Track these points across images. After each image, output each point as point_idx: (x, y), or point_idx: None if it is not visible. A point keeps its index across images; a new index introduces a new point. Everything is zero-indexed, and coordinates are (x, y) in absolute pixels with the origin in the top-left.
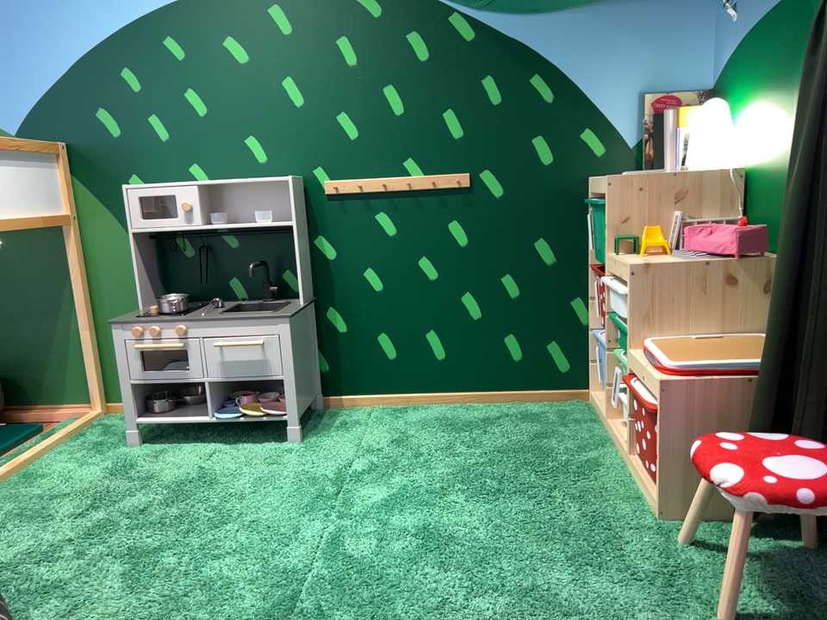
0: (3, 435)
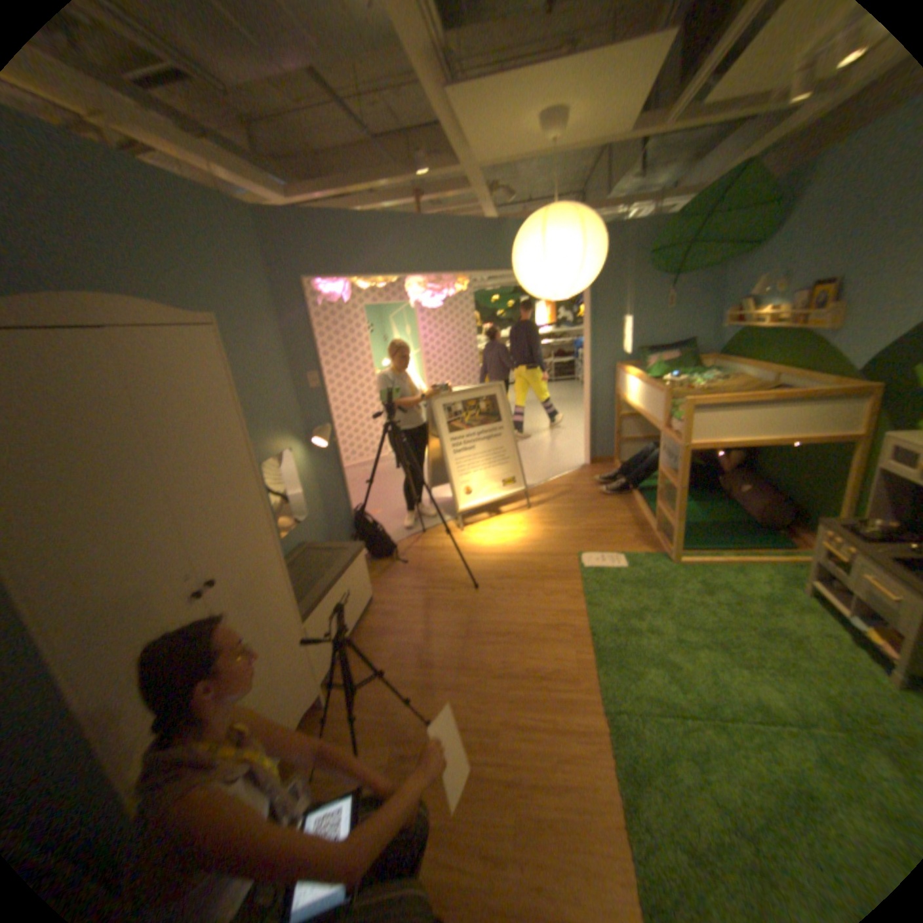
0: (772, 541)
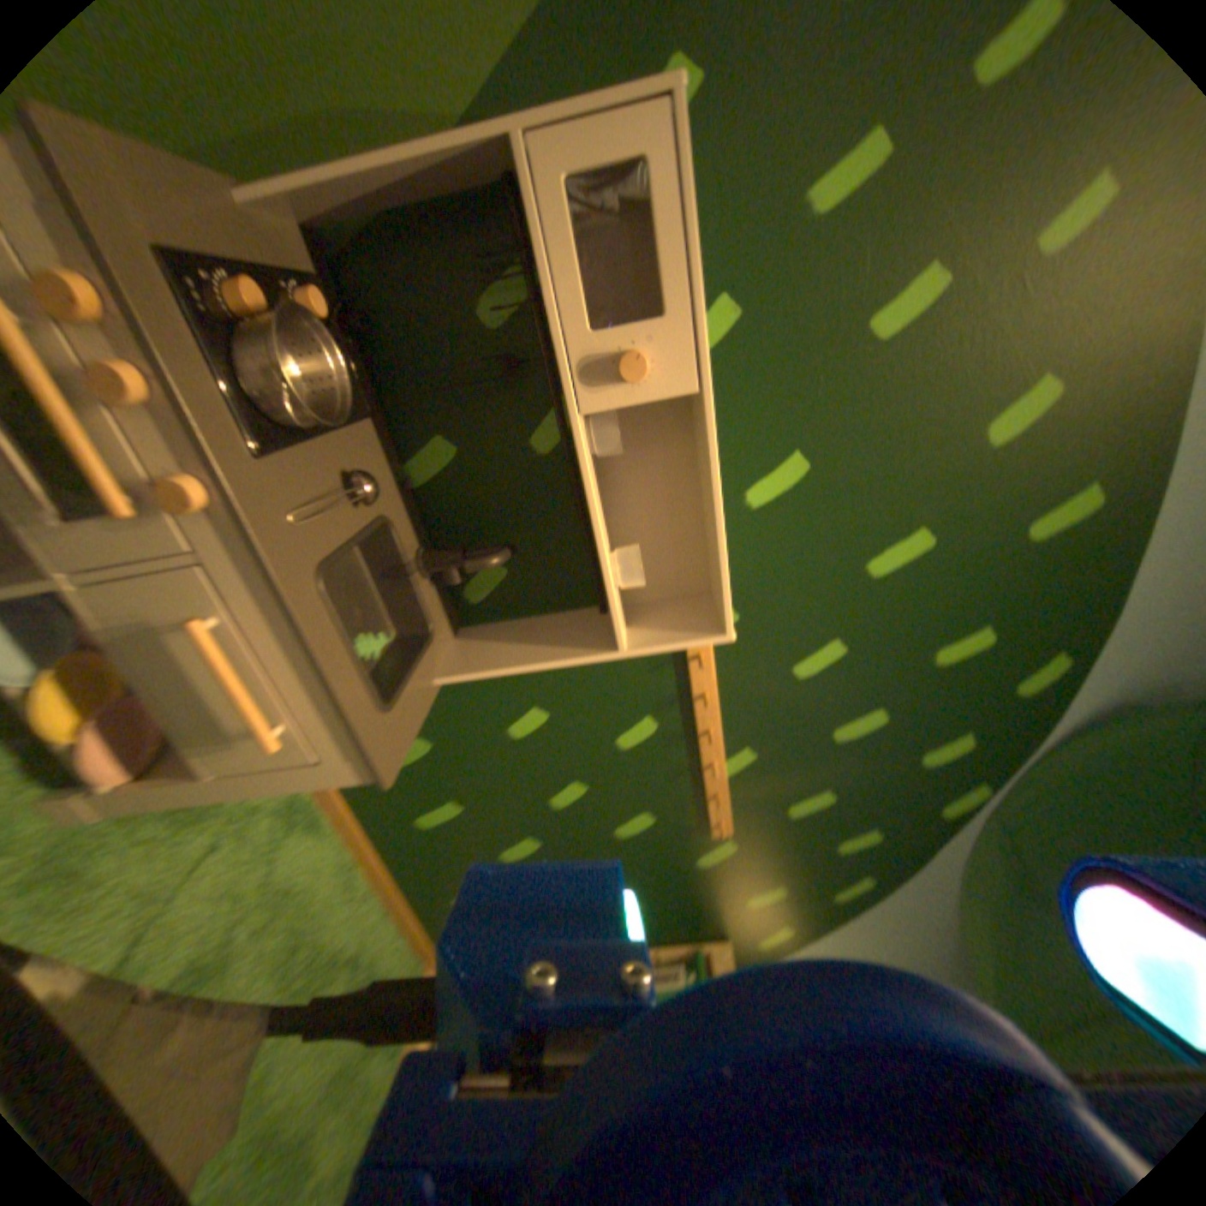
0: None
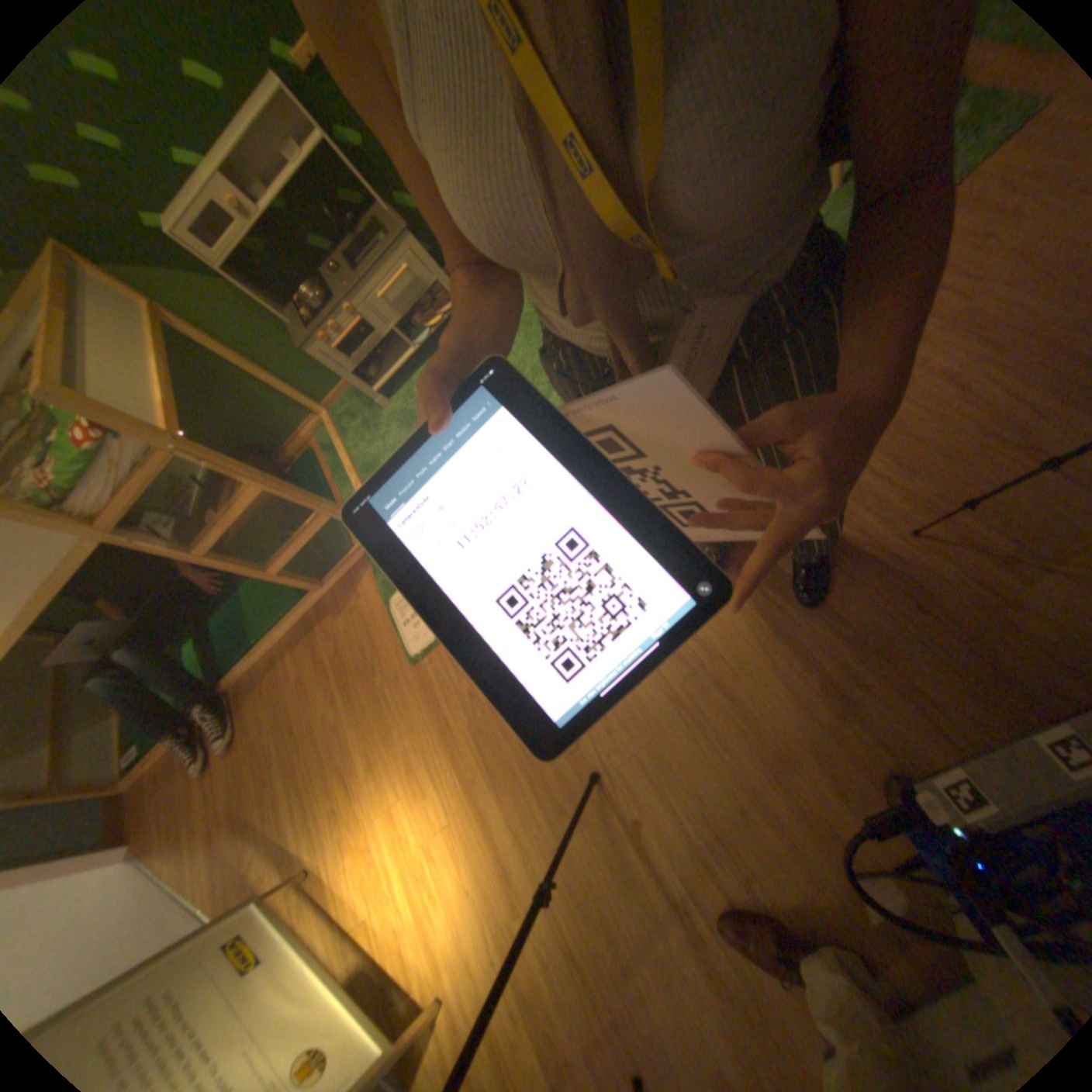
0: (302, 472)
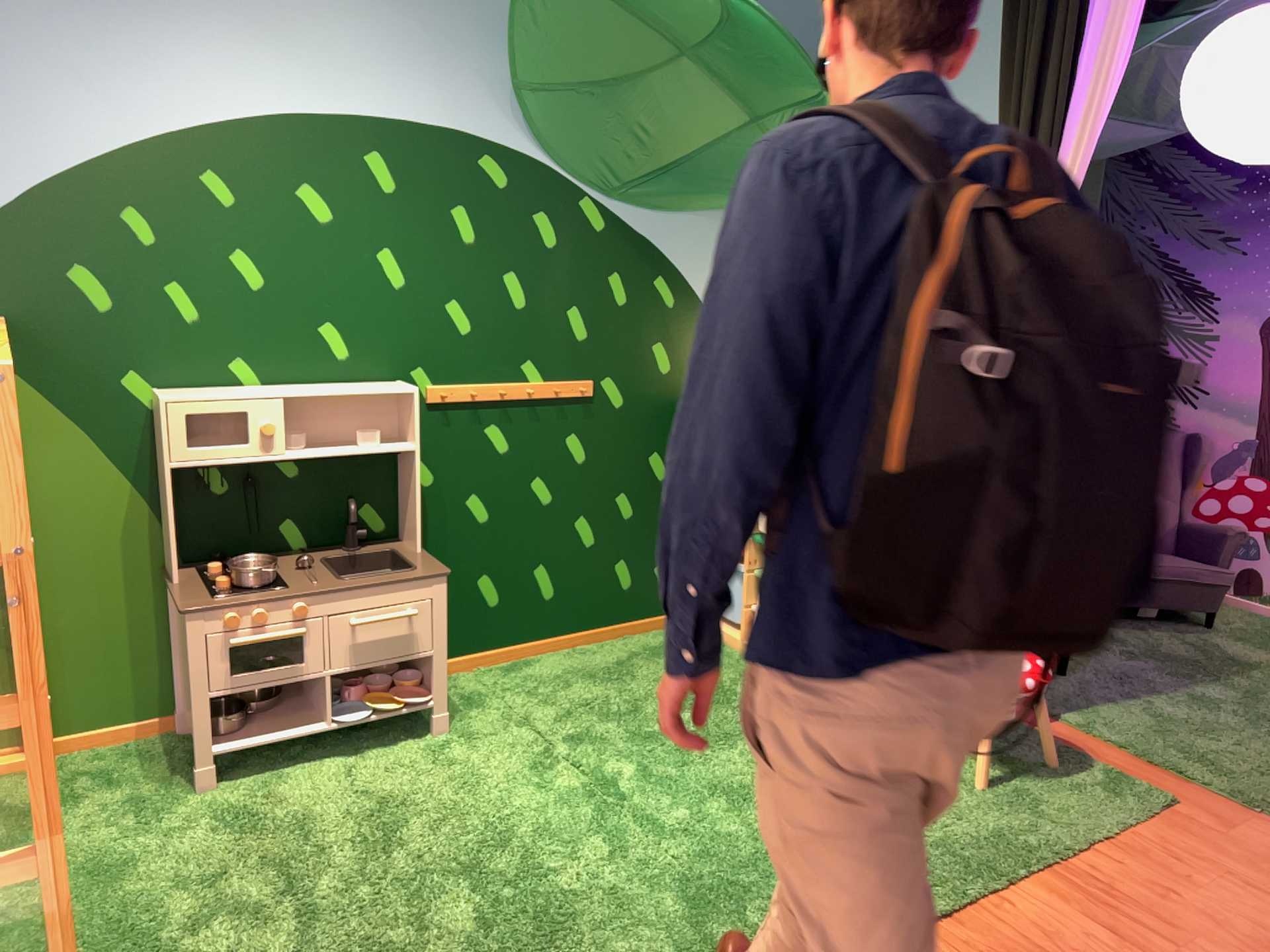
0: None
